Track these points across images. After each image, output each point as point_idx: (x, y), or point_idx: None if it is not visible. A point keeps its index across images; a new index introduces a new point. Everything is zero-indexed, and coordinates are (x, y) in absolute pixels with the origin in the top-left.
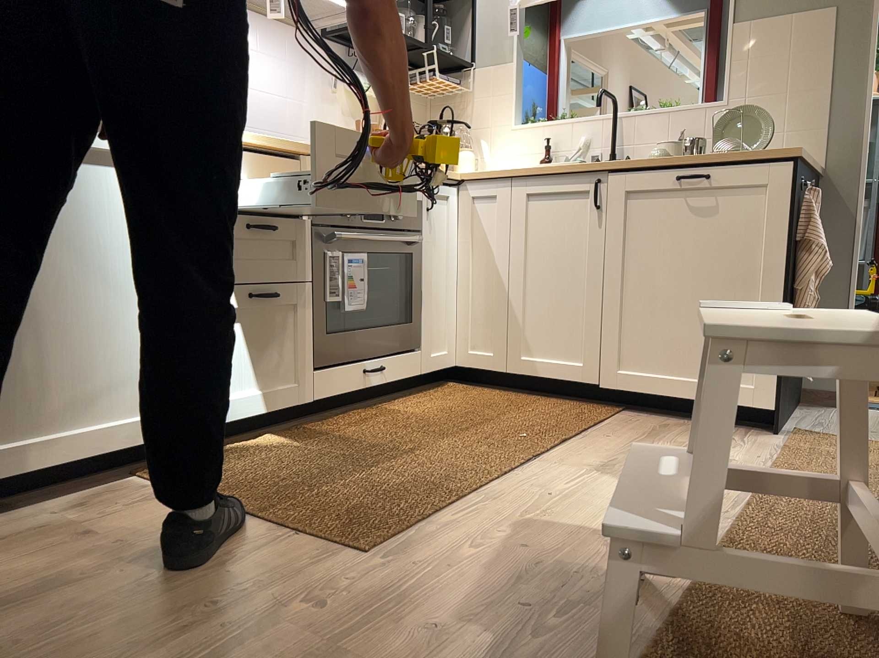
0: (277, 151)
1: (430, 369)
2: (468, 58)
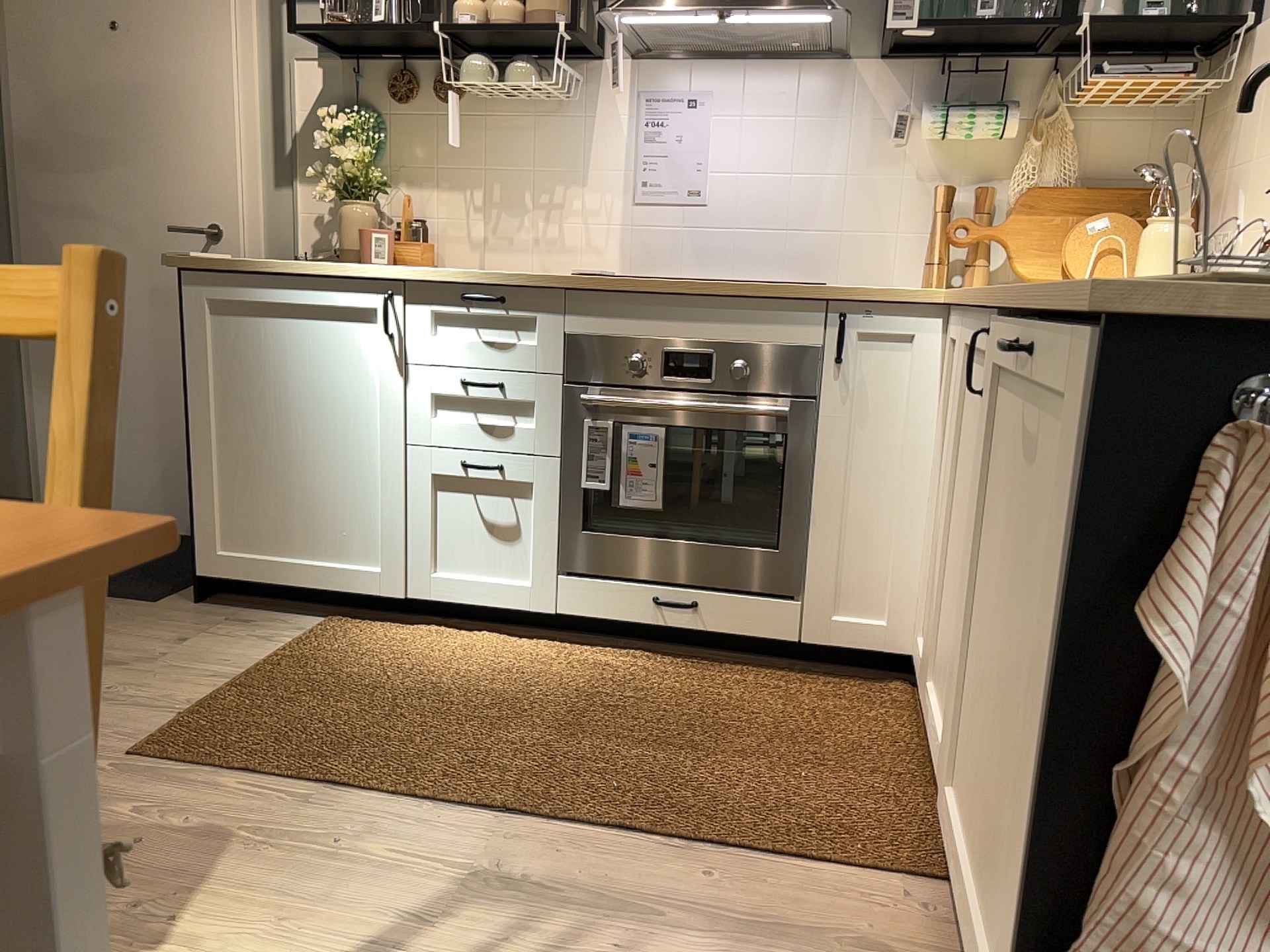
0: (505, 287)
1: (828, 643)
2: (1256, 2)
